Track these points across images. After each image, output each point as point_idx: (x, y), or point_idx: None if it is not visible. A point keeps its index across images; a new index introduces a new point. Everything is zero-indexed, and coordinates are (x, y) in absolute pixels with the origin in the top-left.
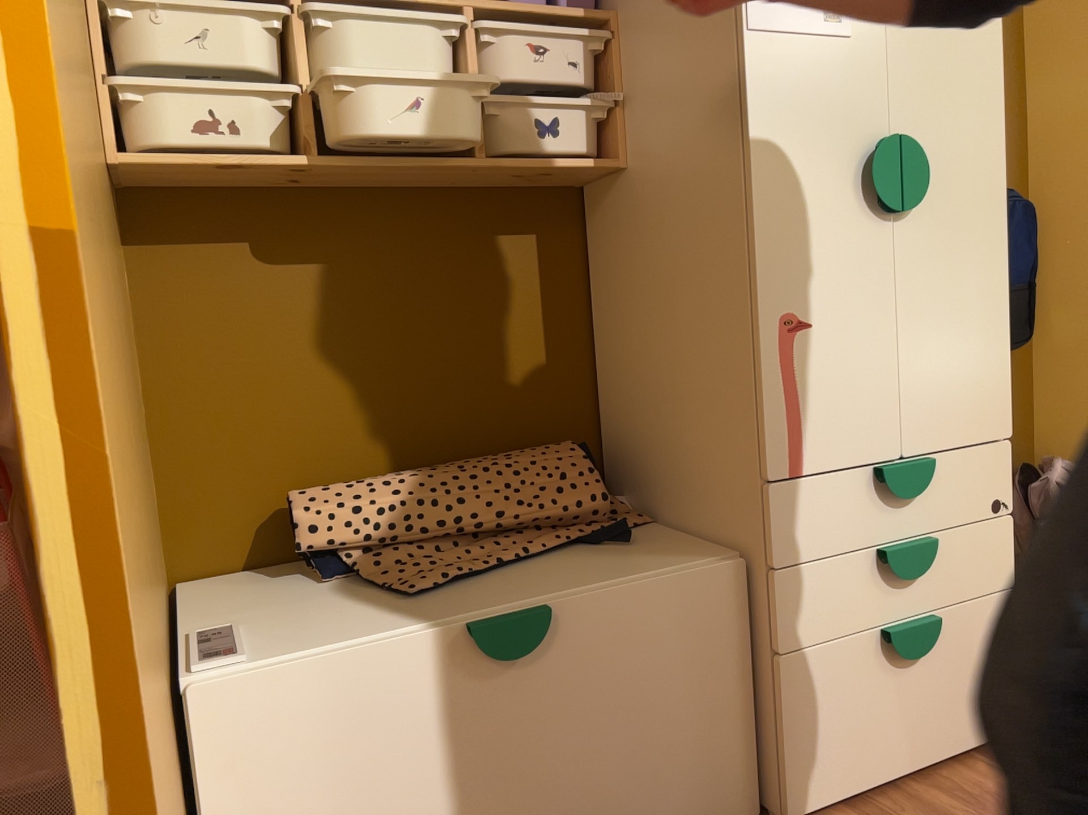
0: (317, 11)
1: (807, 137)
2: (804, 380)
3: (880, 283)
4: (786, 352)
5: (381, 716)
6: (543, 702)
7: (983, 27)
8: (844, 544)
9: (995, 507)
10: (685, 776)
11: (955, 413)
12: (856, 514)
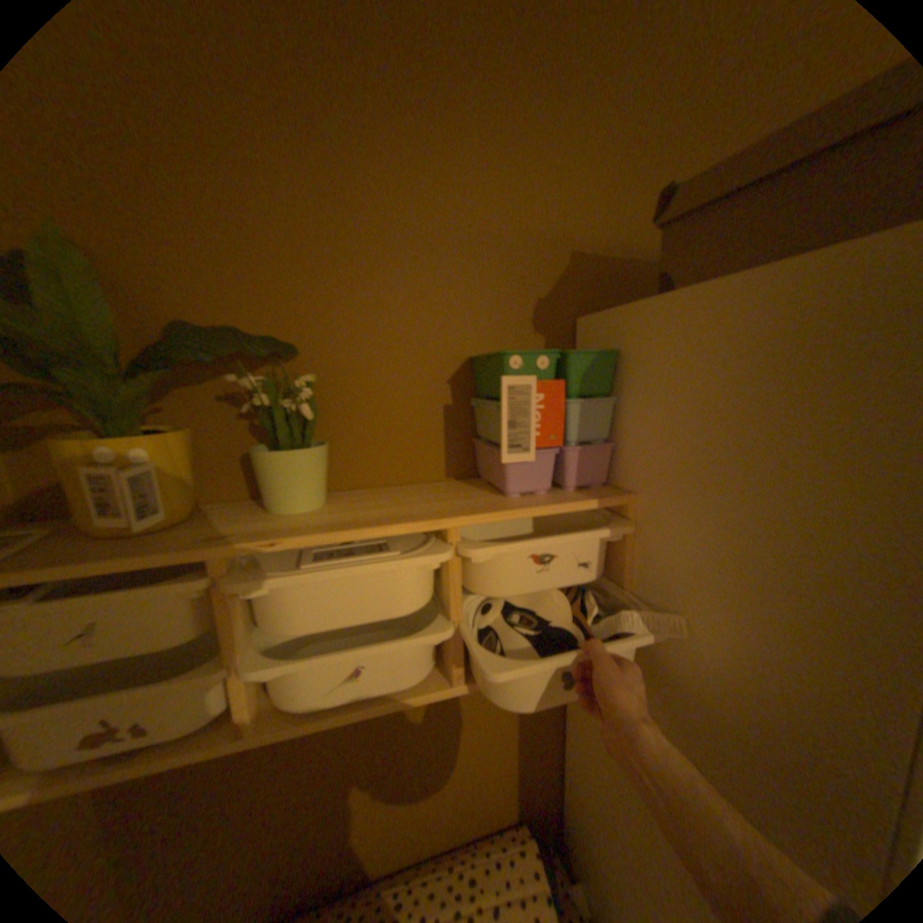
0: (244, 579)
1: None
2: None
3: None
4: None
5: None
6: None
7: None
8: None
9: None
10: None
11: None
12: None
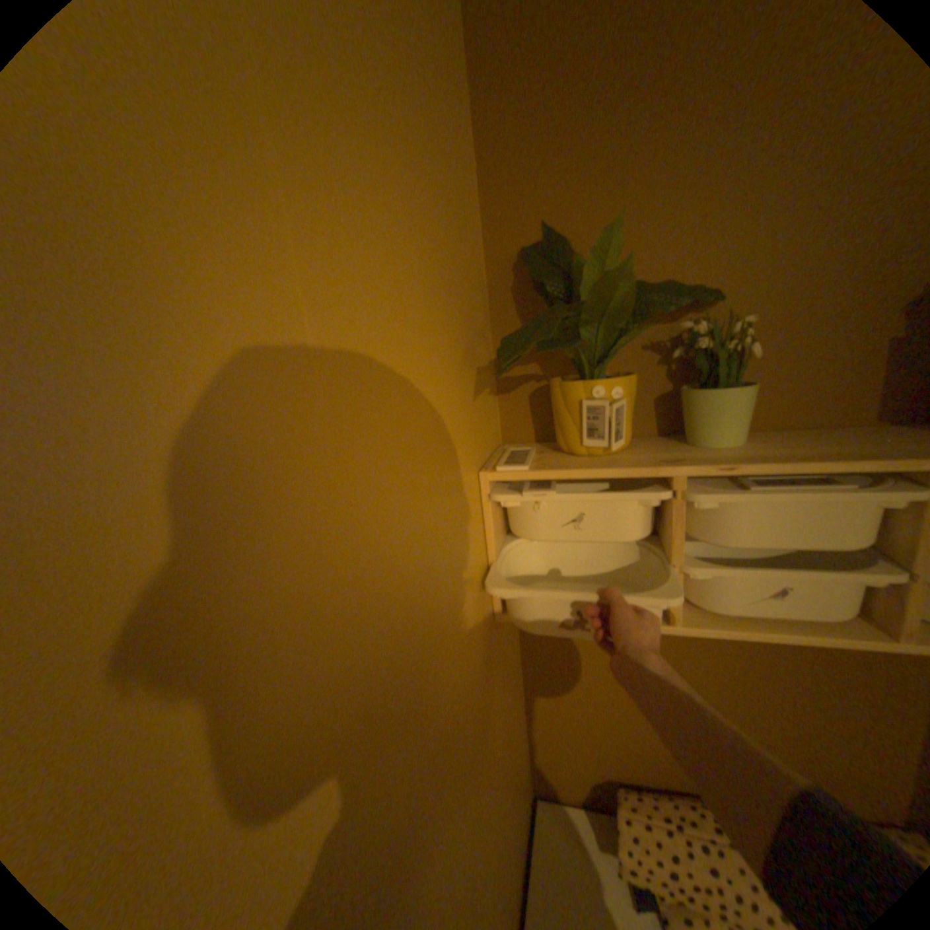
0: (702, 495)
1: None
2: None
3: None
4: None
5: None
6: None
7: None
8: None
9: None
10: None
11: None
12: None
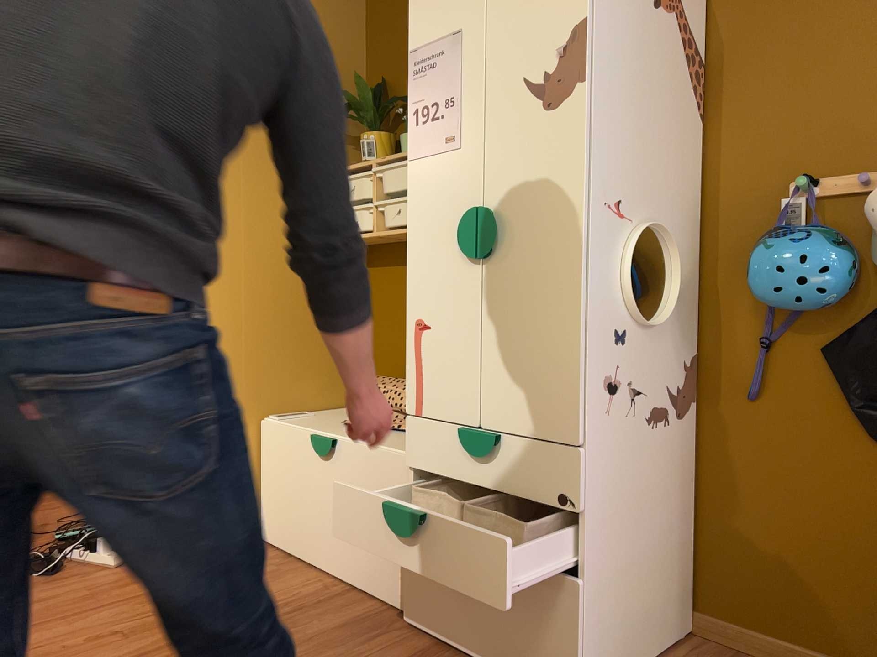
0: (376, 169)
1: (433, 214)
2: (424, 359)
3: (470, 305)
4: (416, 340)
5: (293, 455)
6: (333, 482)
7: (565, 106)
8: (441, 470)
9: (561, 501)
10: (379, 560)
11: (524, 409)
12: (450, 454)
